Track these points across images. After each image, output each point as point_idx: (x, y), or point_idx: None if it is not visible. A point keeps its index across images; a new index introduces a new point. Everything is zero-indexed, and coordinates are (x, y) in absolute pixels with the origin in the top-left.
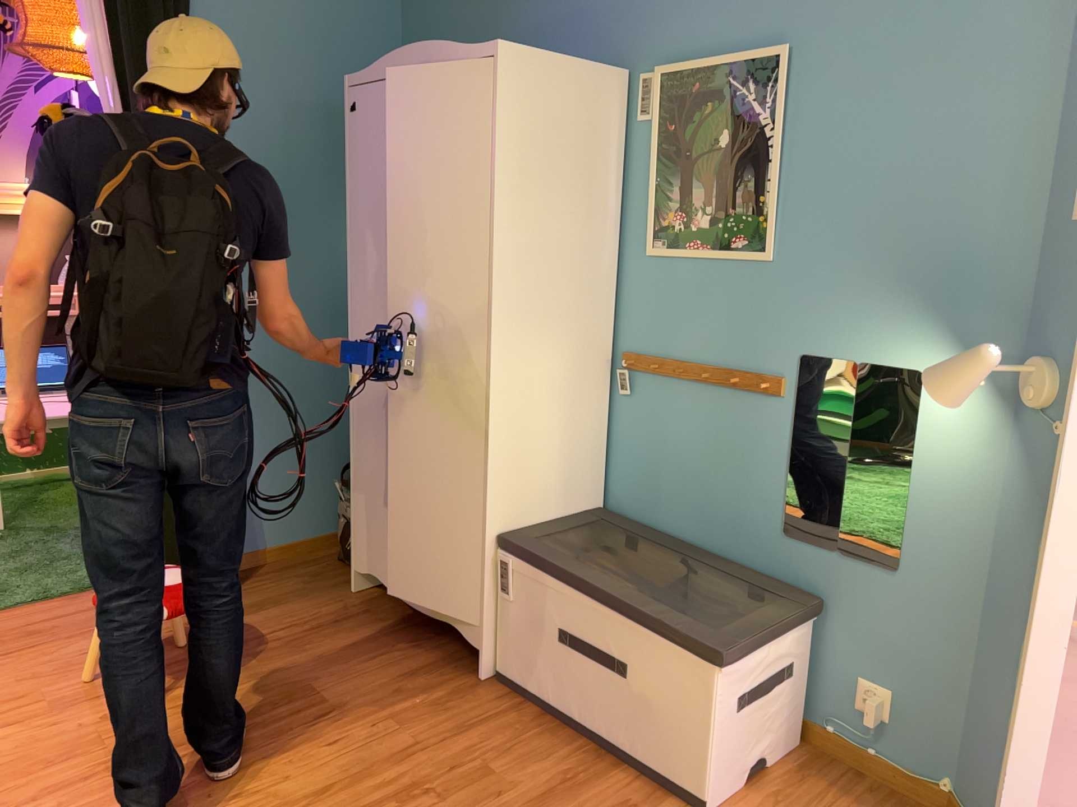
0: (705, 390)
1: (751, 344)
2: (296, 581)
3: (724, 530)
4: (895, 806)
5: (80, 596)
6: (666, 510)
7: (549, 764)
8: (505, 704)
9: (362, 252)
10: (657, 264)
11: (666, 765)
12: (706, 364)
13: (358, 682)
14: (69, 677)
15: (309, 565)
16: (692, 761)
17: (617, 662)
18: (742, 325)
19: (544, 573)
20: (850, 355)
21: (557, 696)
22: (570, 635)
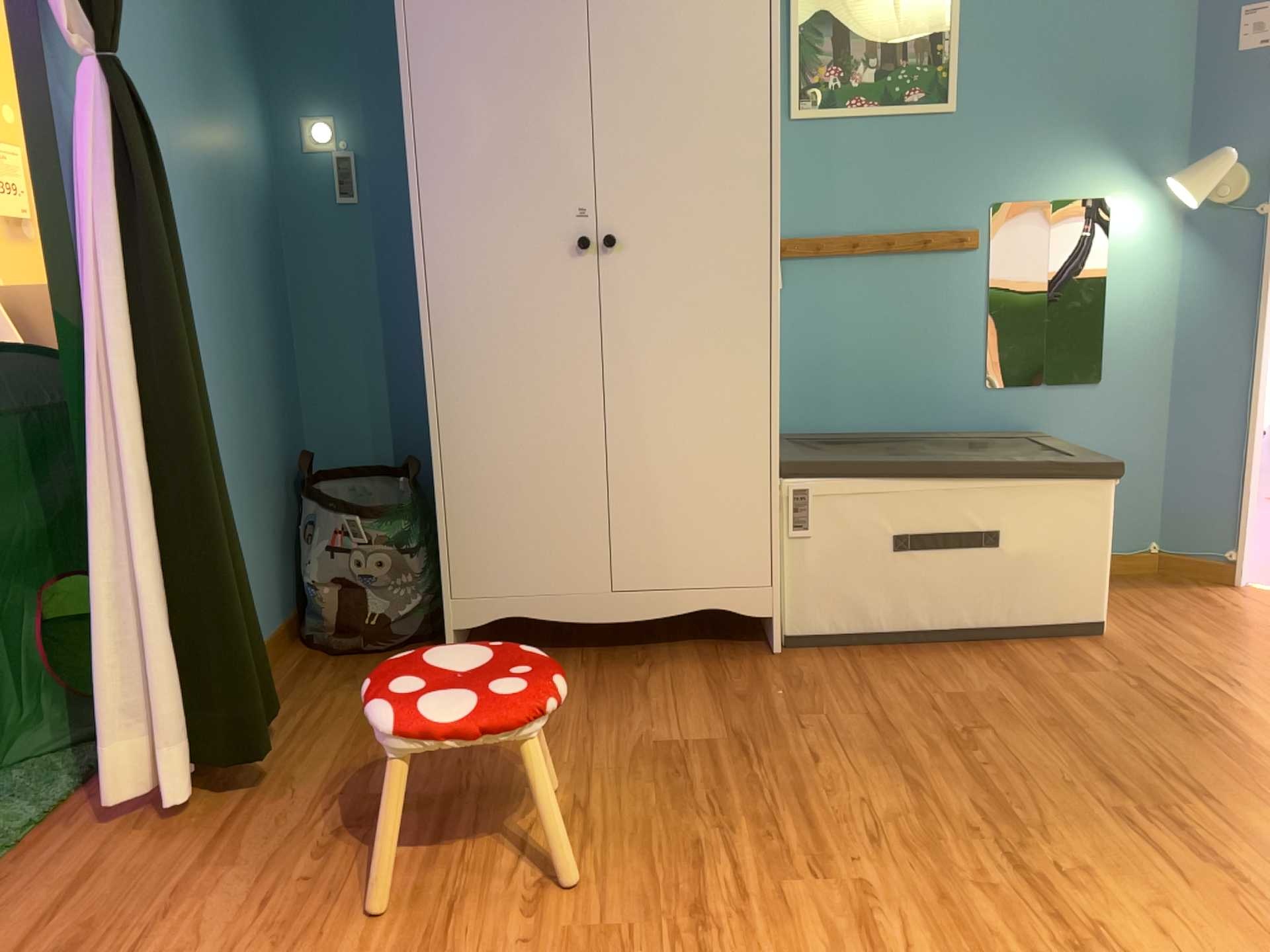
0: (882, 262)
1: (936, 202)
2: (345, 691)
3: (918, 406)
4: (1134, 581)
5: (8, 874)
6: (842, 409)
7: (964, 669)
8: (834, 658)
9: (451, 112)
10: (803, 130)
11: (1049, 613)
12: (882, 234)
13: (685, 715)
14: (319, 935)
15: (317, 672)
16: (1079, 592)
17: (978, 537)
18: (922, 183)
19: (860, 480)
20: (1043, 195)
21: (886, 619)
22: (904, 538)
